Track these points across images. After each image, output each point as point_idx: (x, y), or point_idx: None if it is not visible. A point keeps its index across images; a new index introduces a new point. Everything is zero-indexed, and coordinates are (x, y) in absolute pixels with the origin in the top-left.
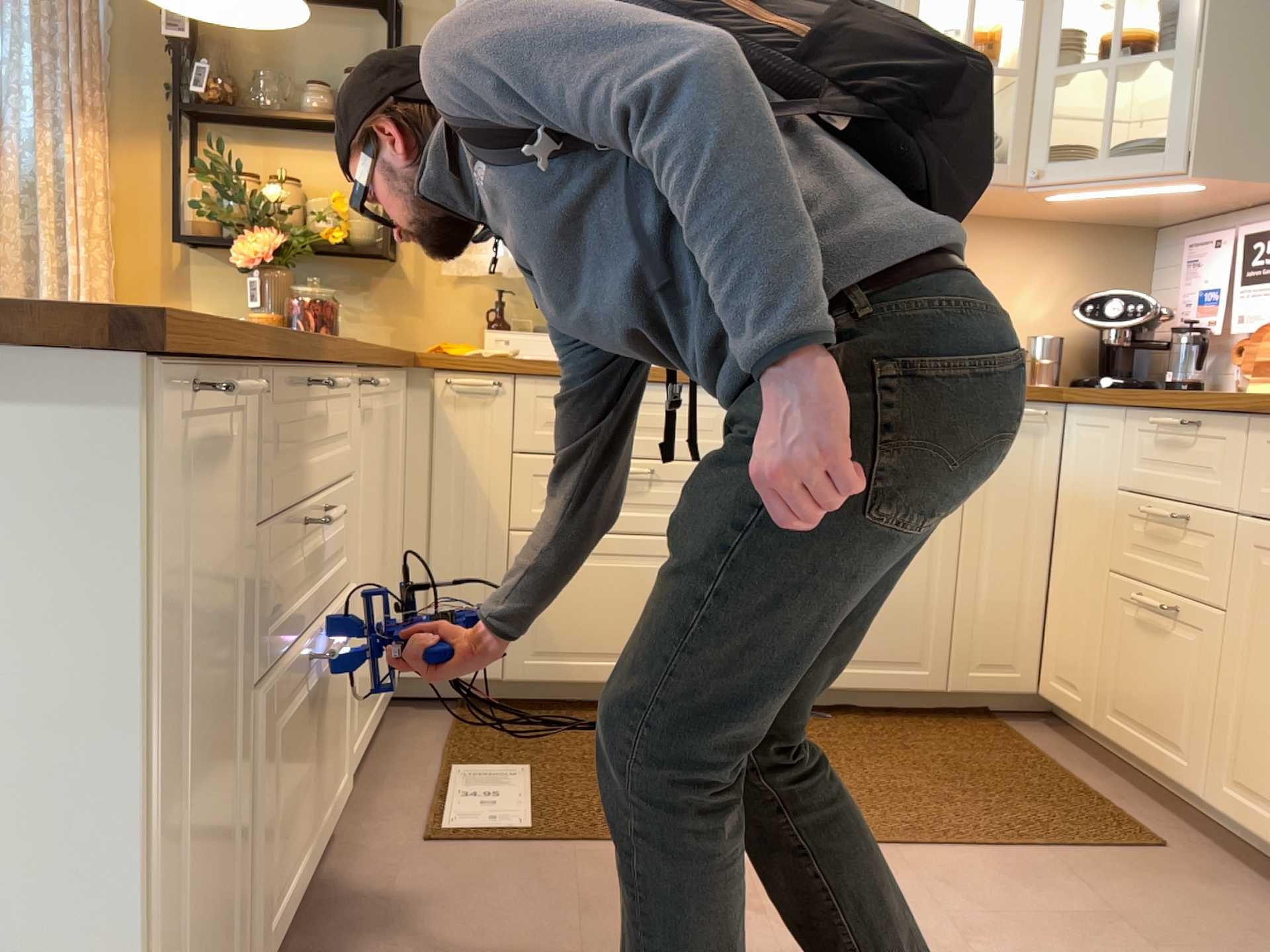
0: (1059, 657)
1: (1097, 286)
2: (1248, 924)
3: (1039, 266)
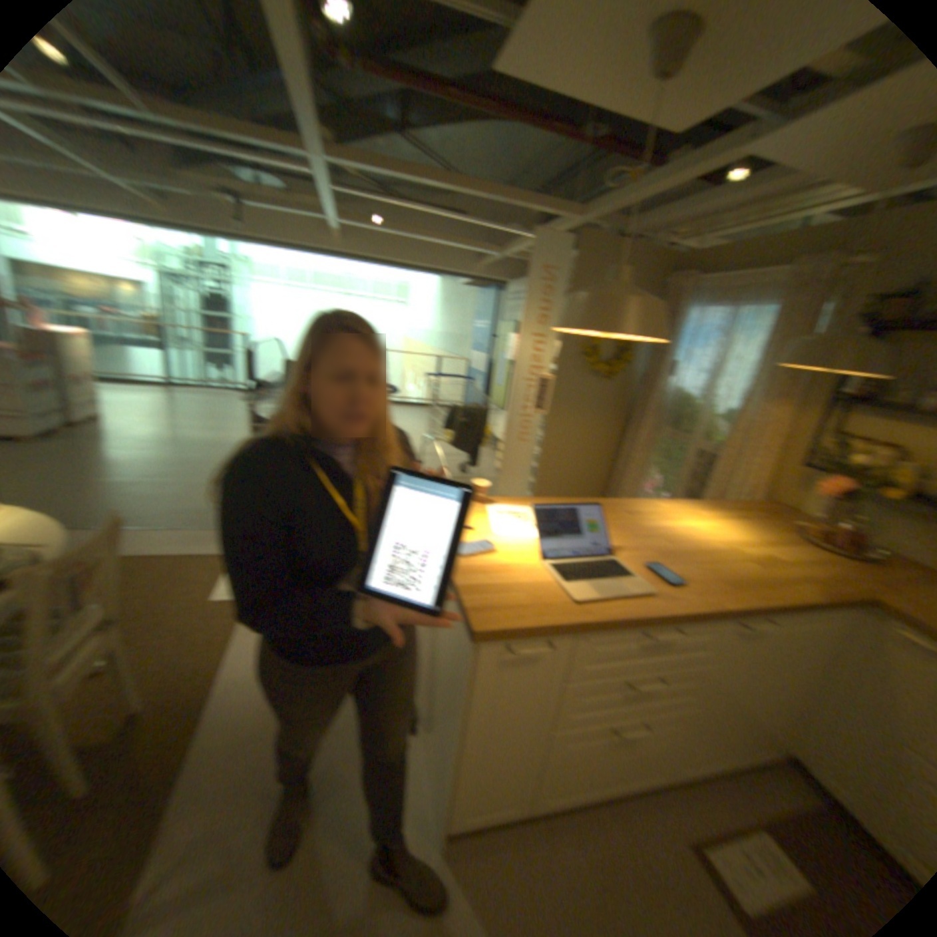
0: None
1: None
2: None
3: None
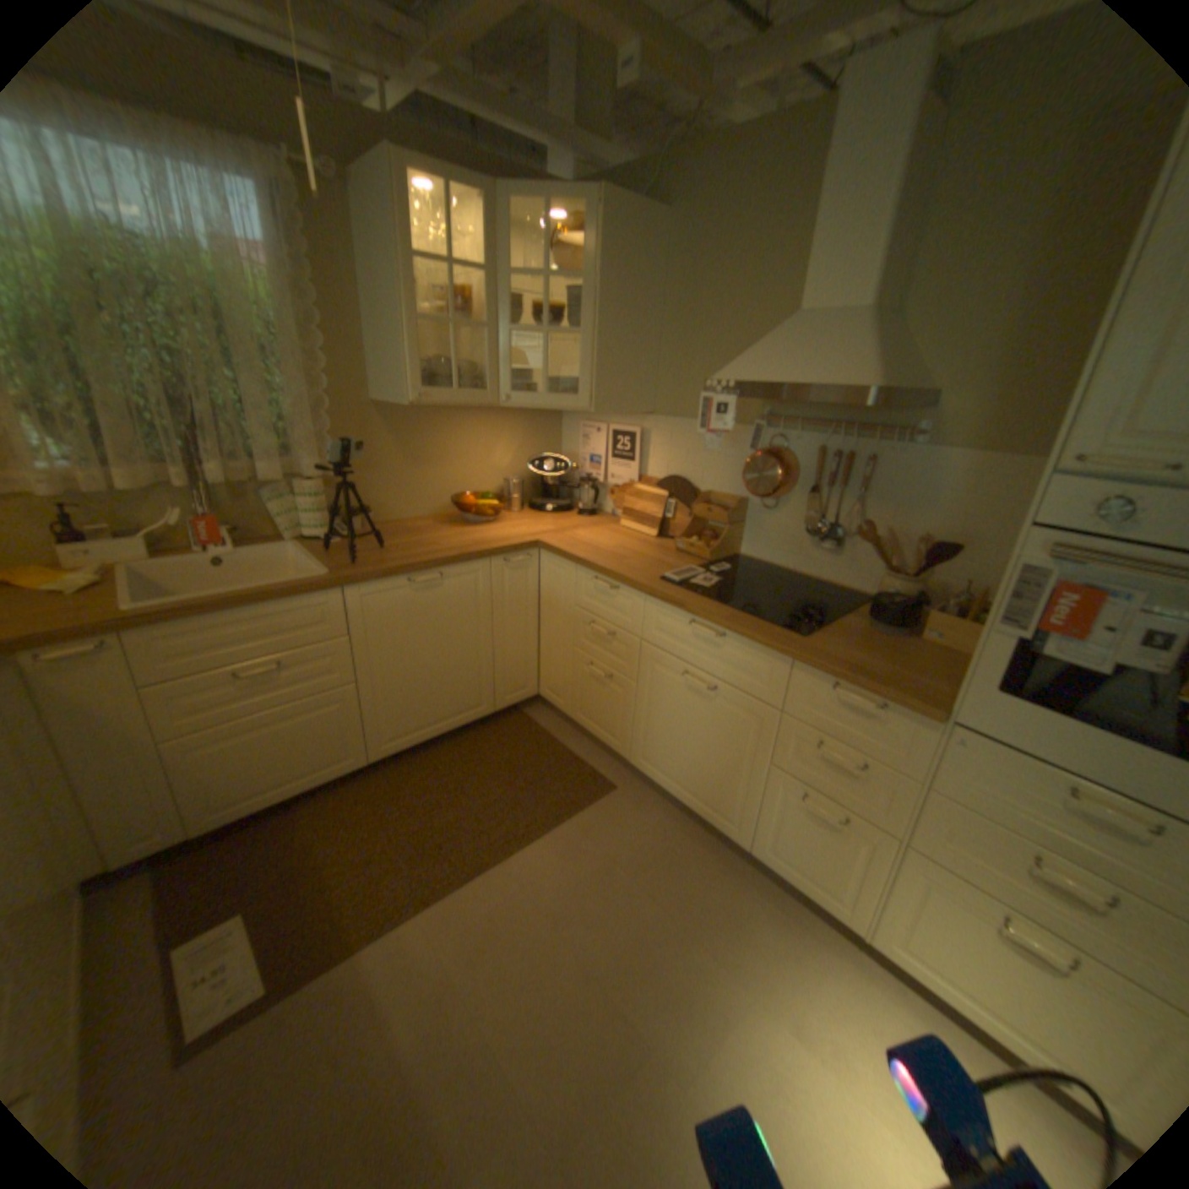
0: (547, 679)
1: (533, 442)
2: (657, 828)
3: (502, 434)
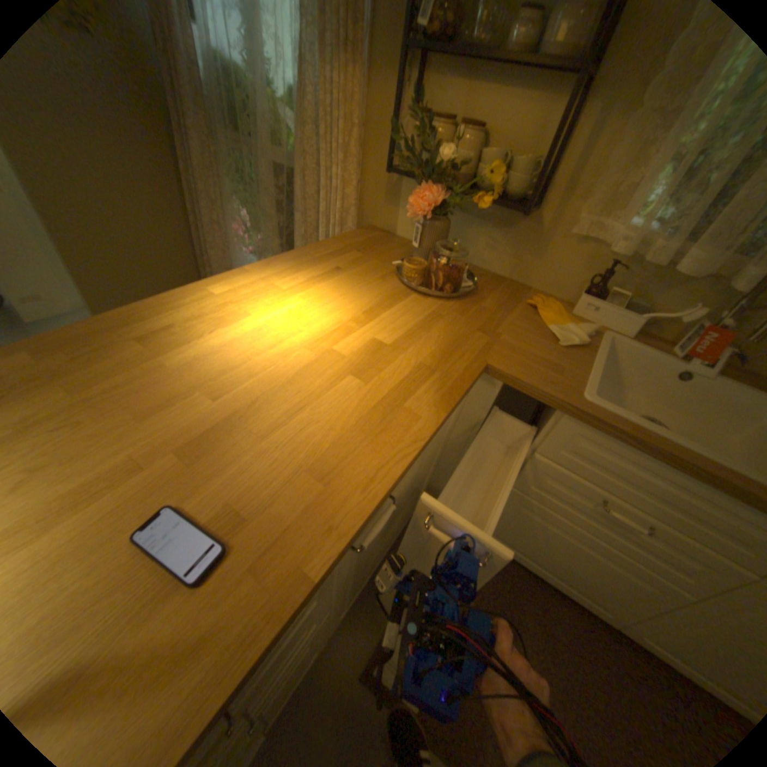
0: None
1: None
2: None
3: None
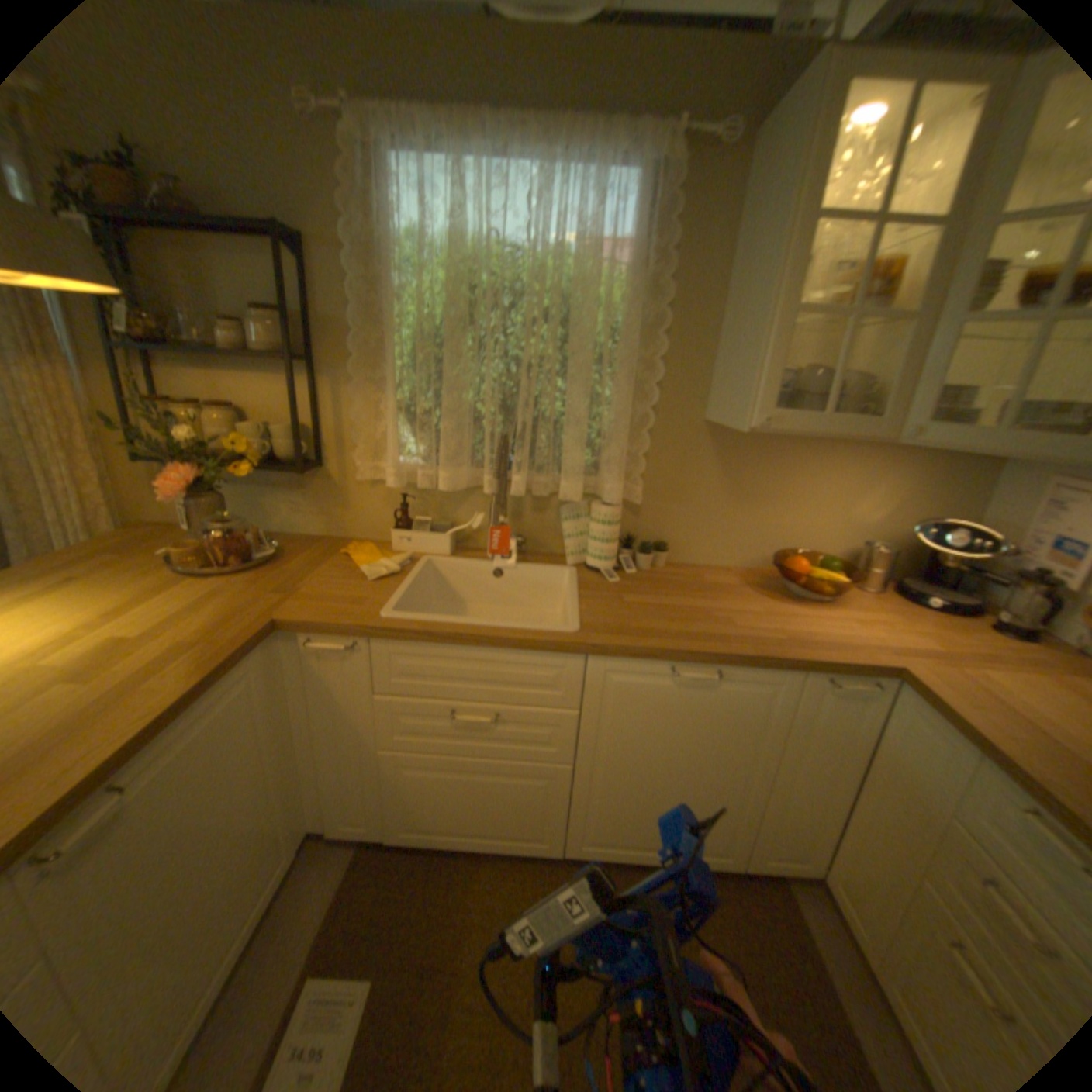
0: (852, 880)
1: (940, 496)
2: None
3: (888, 478)
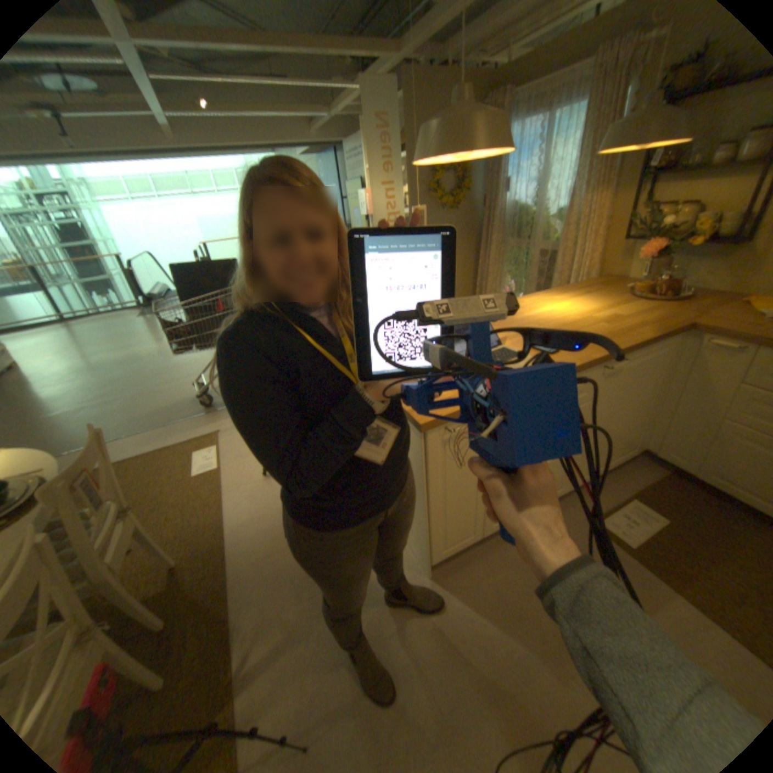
0: None
1: None
2: None
3: None
